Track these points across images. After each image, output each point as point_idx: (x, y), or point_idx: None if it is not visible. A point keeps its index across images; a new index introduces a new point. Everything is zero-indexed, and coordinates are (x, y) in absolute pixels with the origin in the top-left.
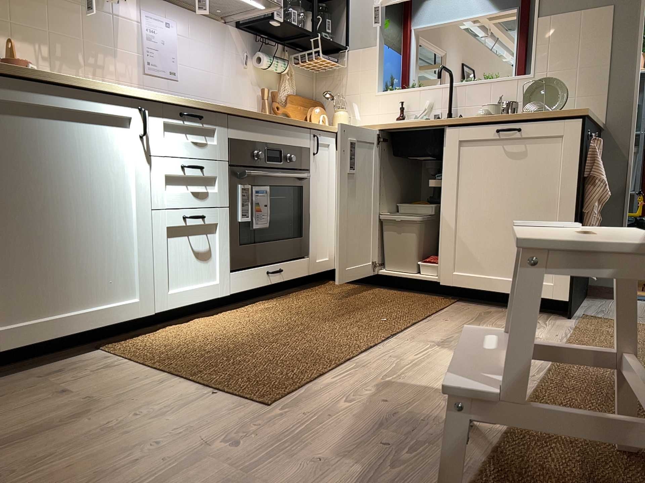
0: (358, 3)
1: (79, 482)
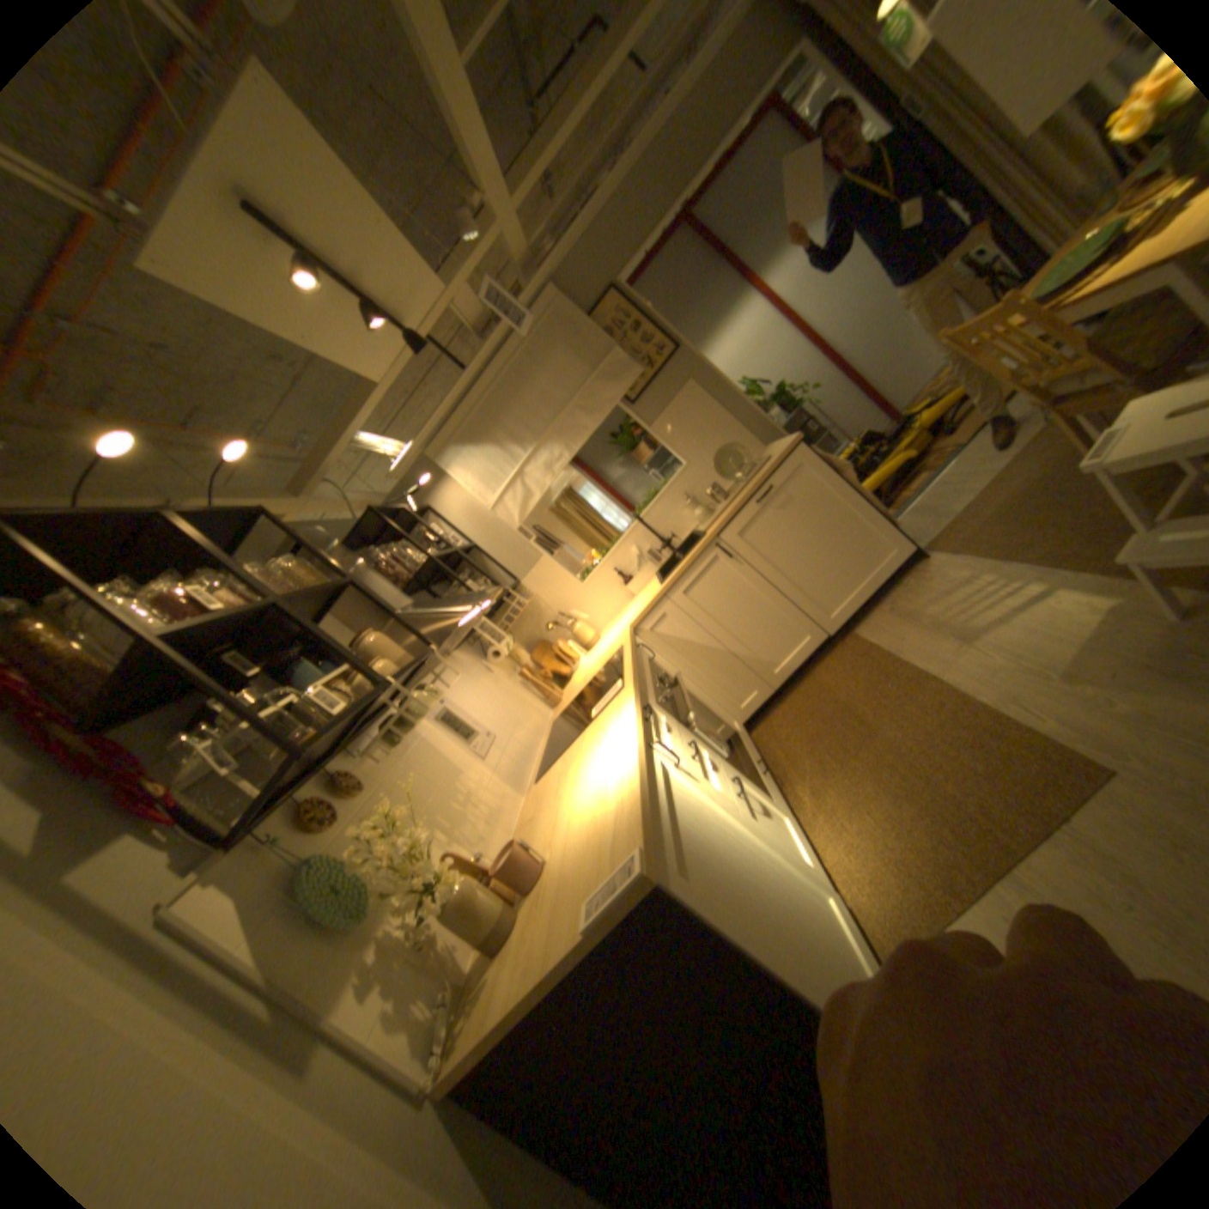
0: (491, 539)
1: None
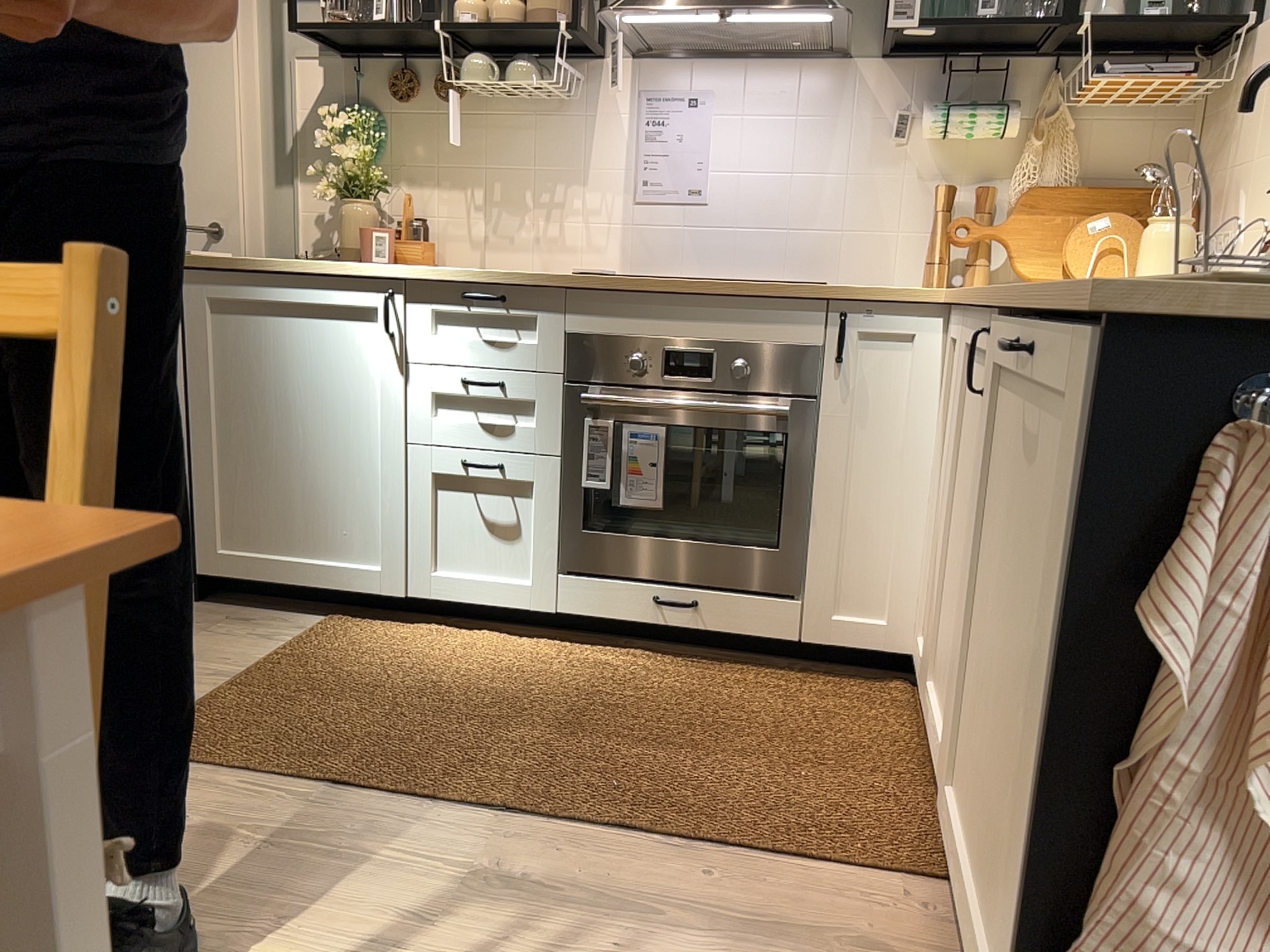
0: None
1: None
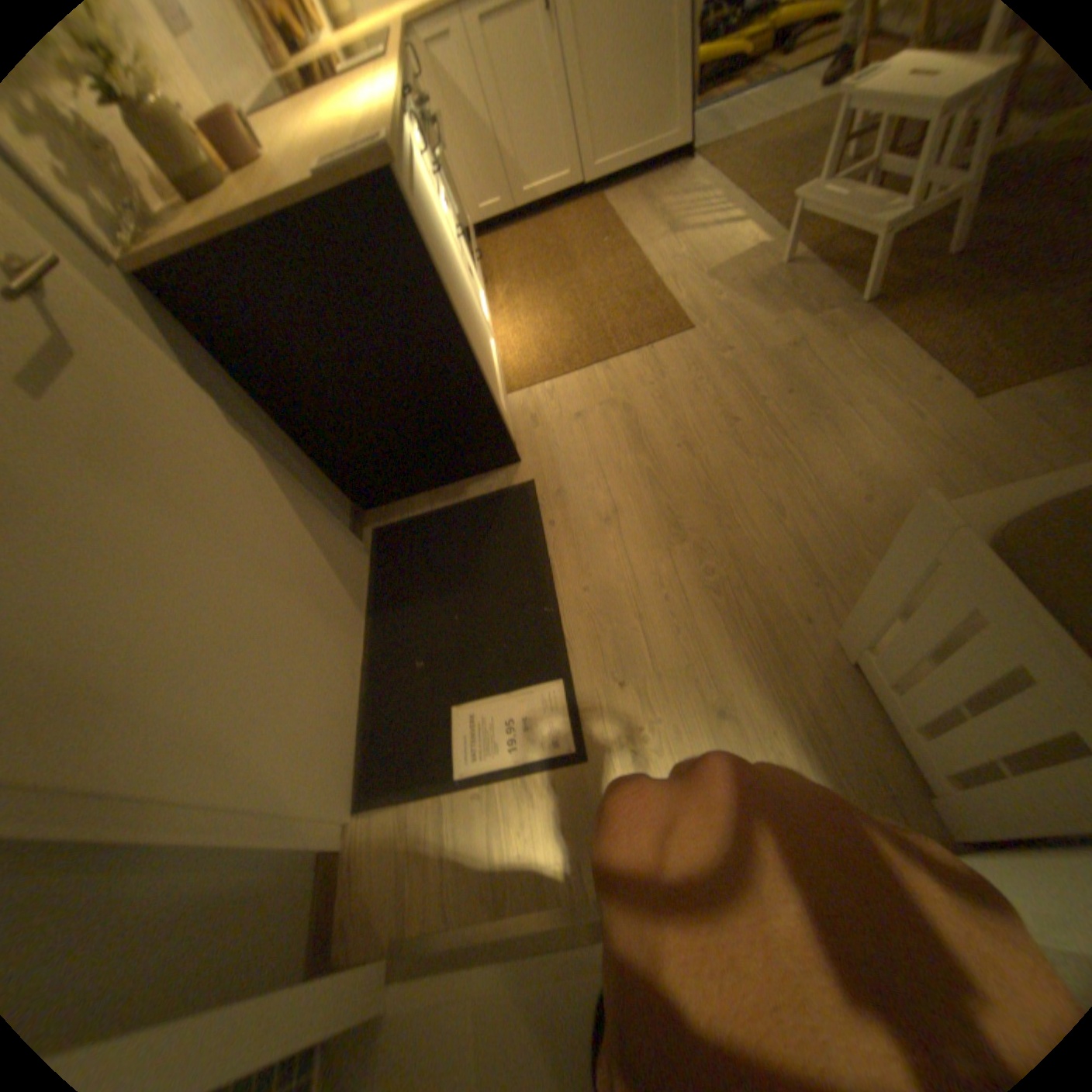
0: None
1: (718, 406)
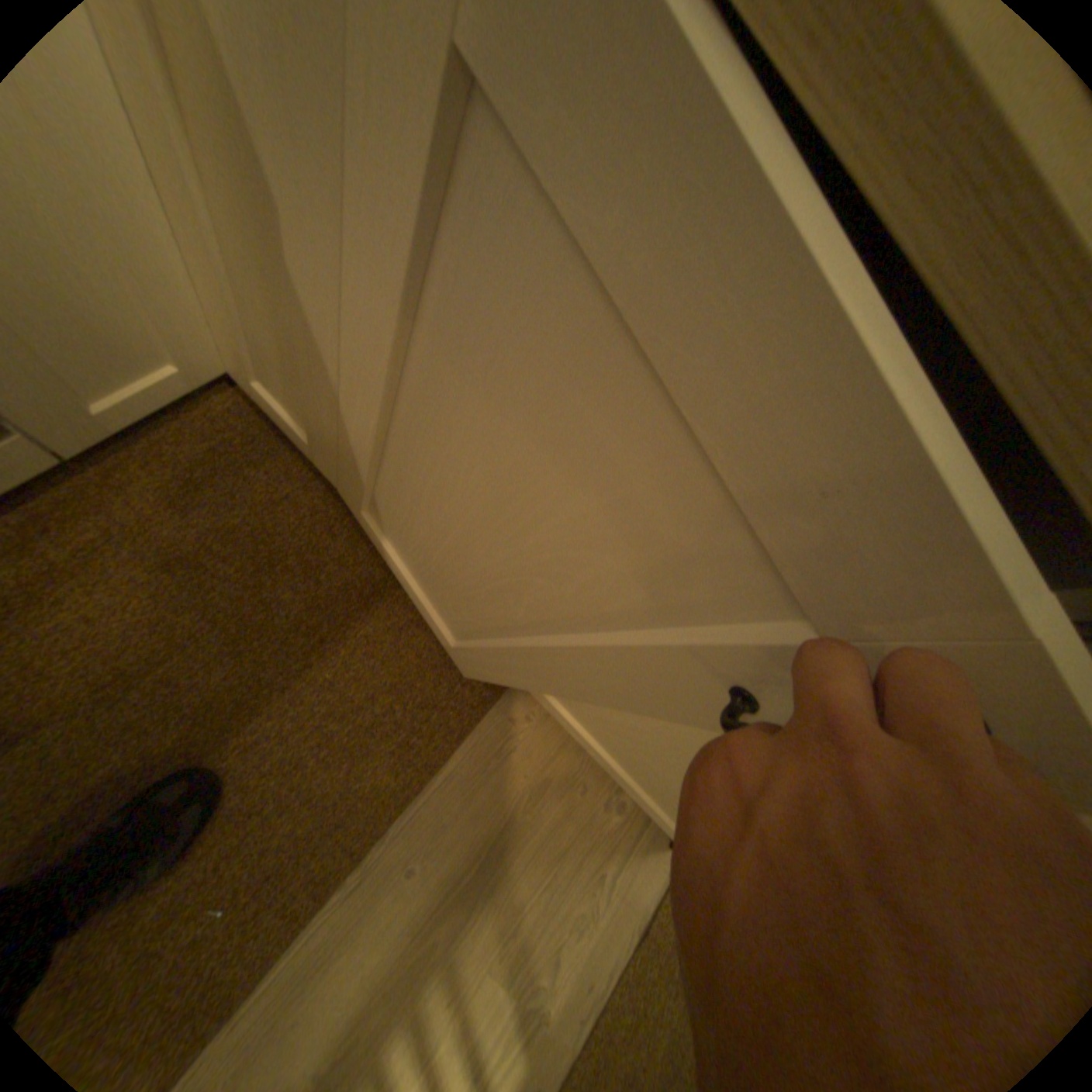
0: None
1: None
